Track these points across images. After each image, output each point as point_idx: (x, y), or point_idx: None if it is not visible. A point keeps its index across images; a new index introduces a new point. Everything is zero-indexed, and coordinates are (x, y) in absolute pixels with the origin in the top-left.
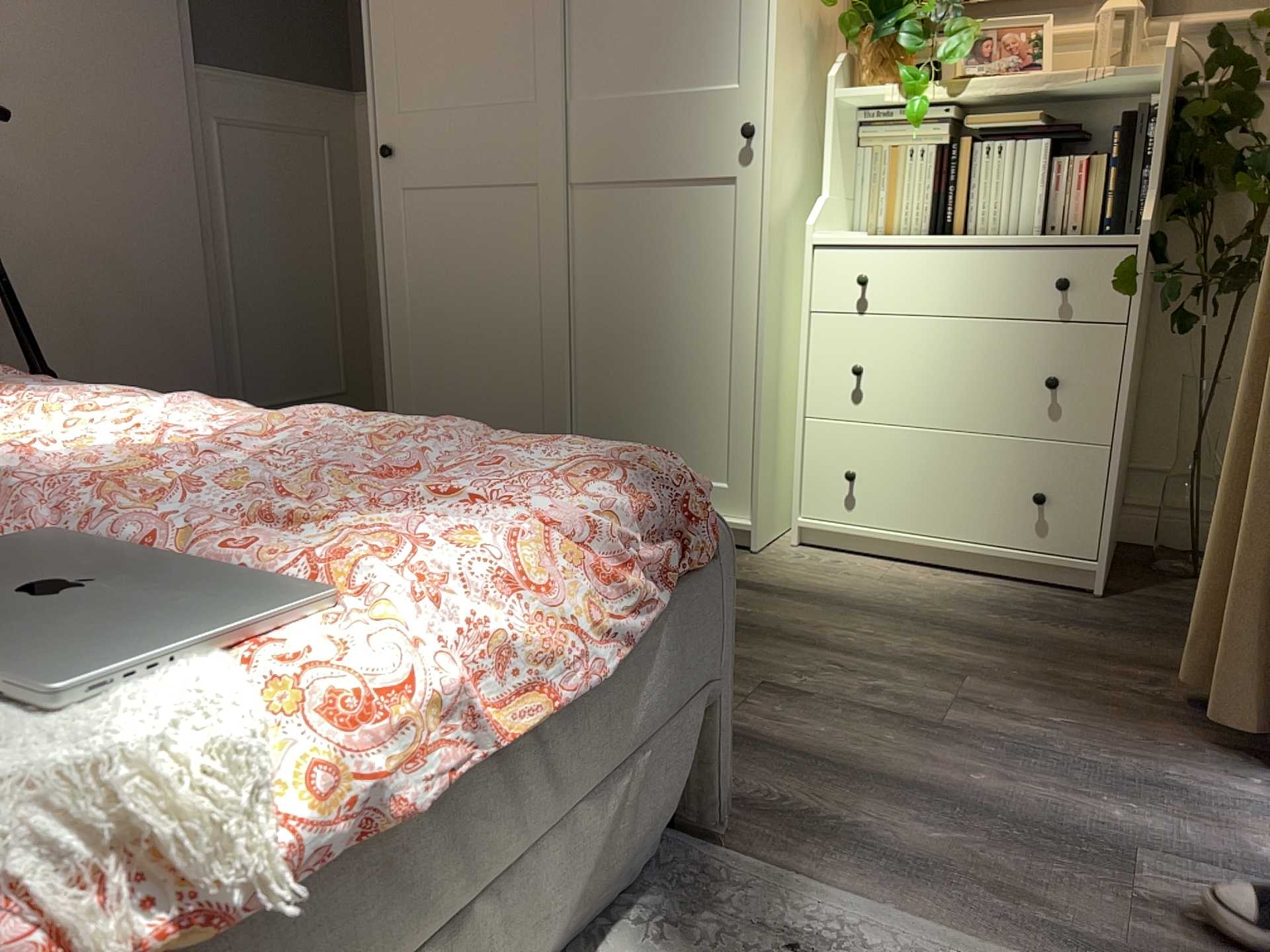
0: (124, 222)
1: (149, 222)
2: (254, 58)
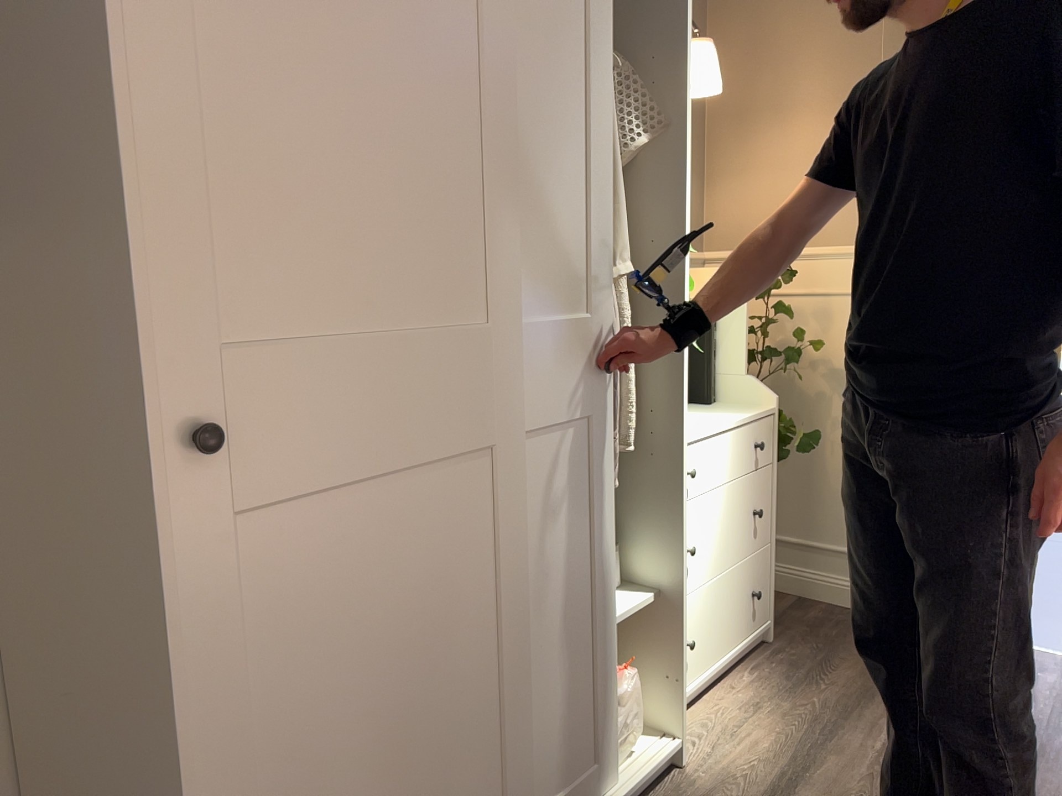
0: None
1: None
2: None
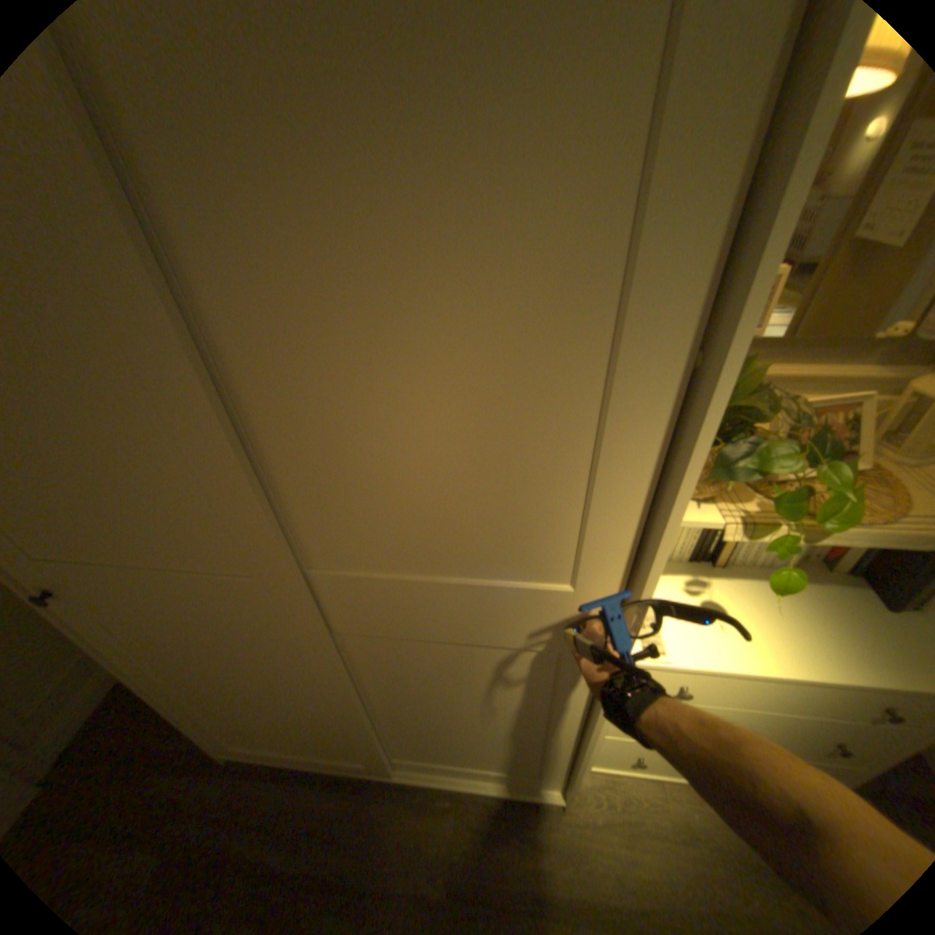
0: None
1: None
2: None
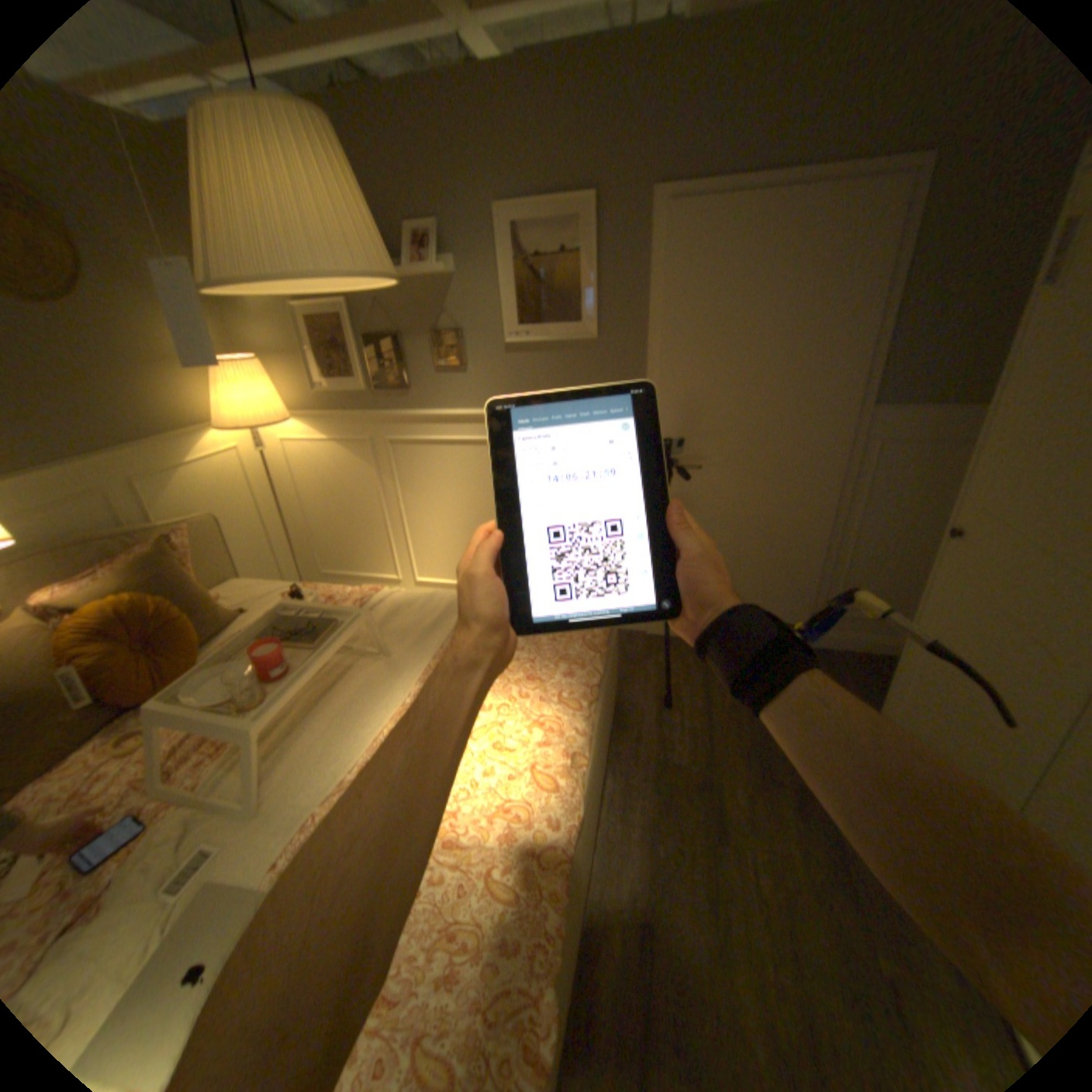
0: (776, 508)
1: (794, 508)
2: (938, 391)
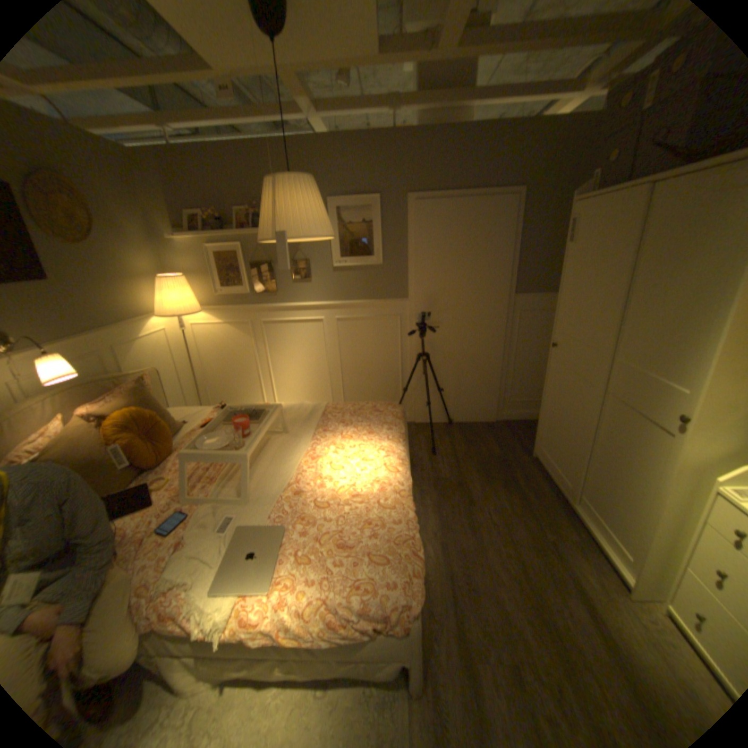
0: (476, 347)
1: (484, 347)
2: (540, 287)
